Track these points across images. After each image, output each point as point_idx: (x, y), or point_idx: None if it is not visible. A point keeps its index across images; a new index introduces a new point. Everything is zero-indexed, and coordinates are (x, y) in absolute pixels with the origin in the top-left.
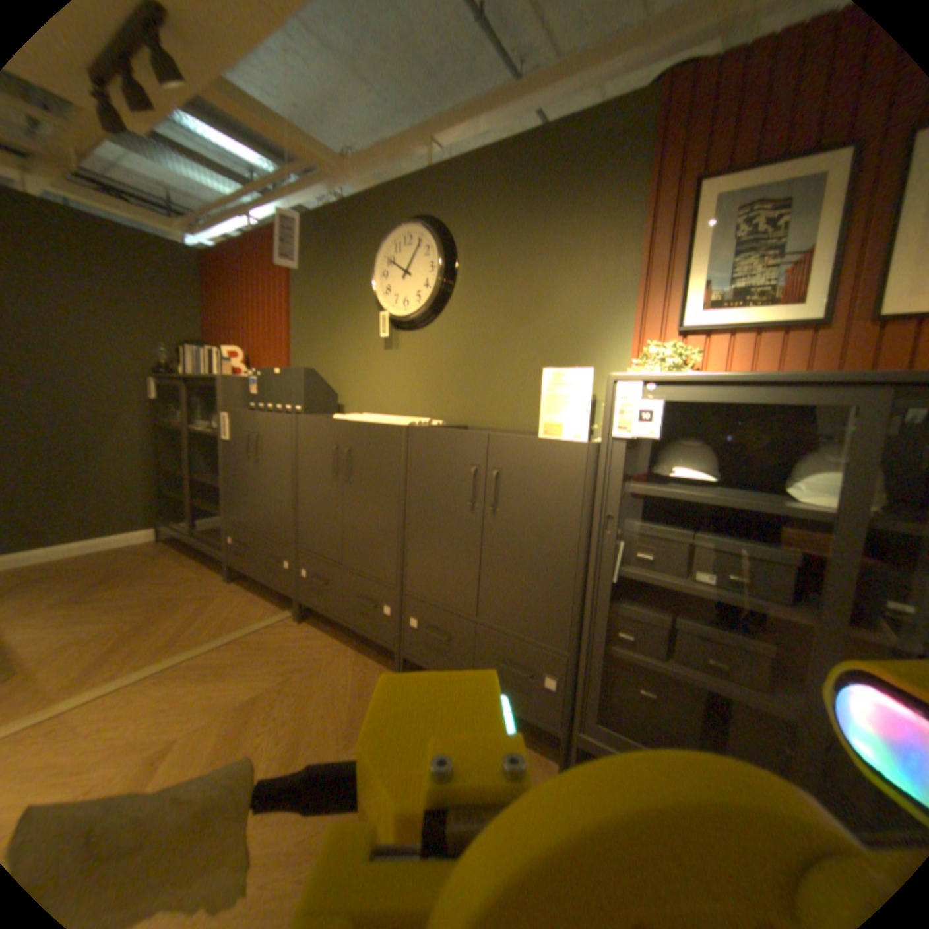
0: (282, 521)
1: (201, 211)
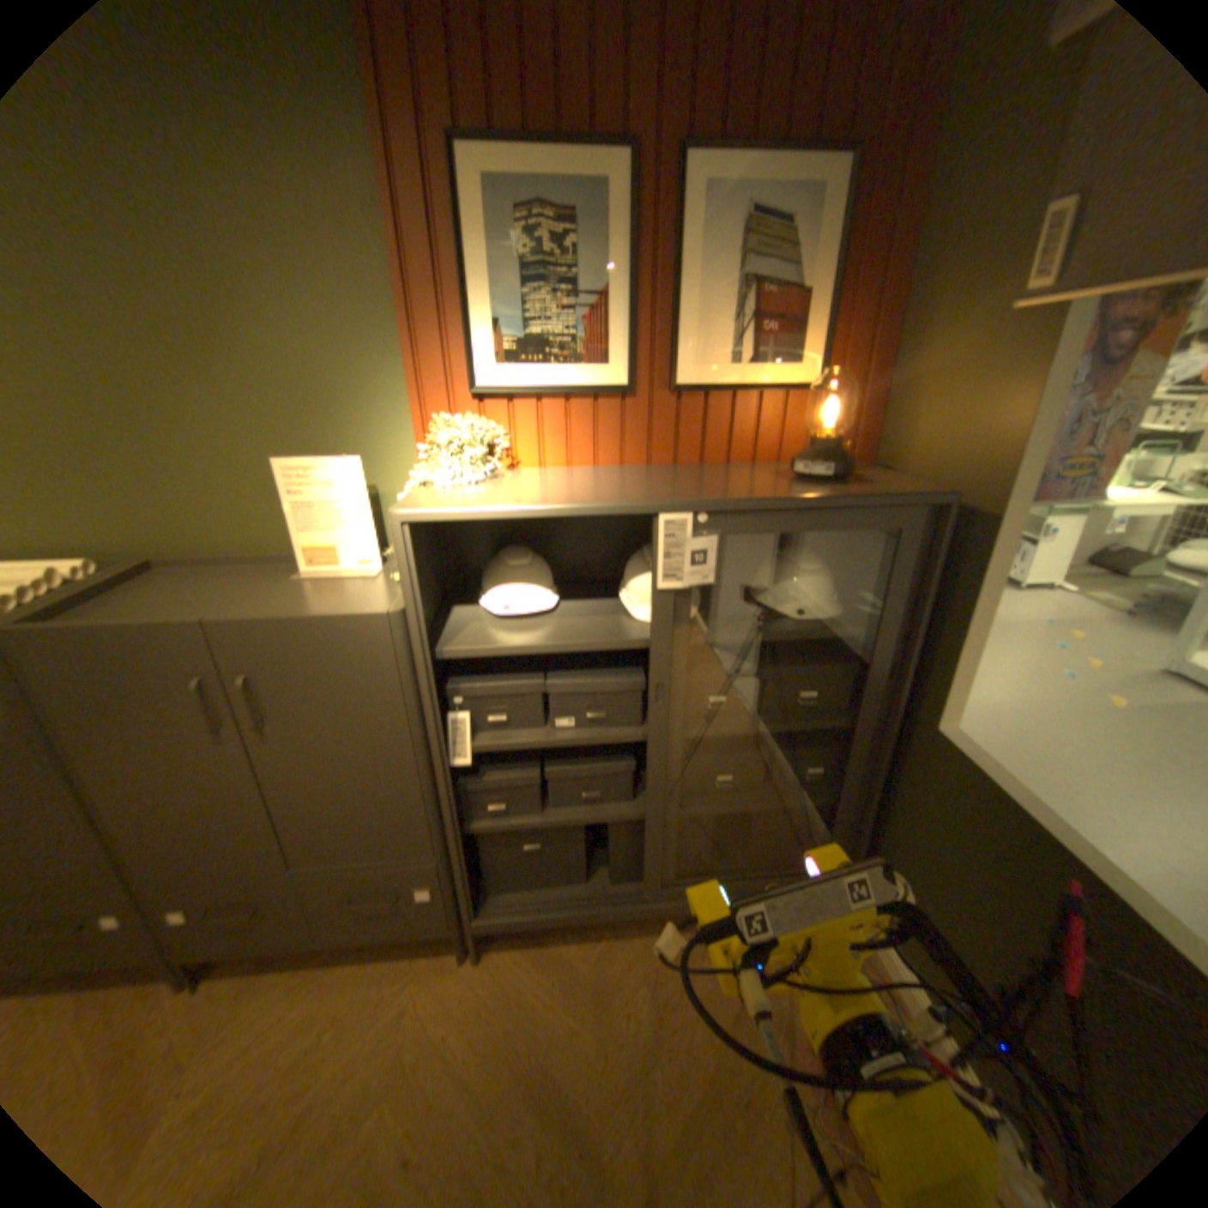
0: None
1: None
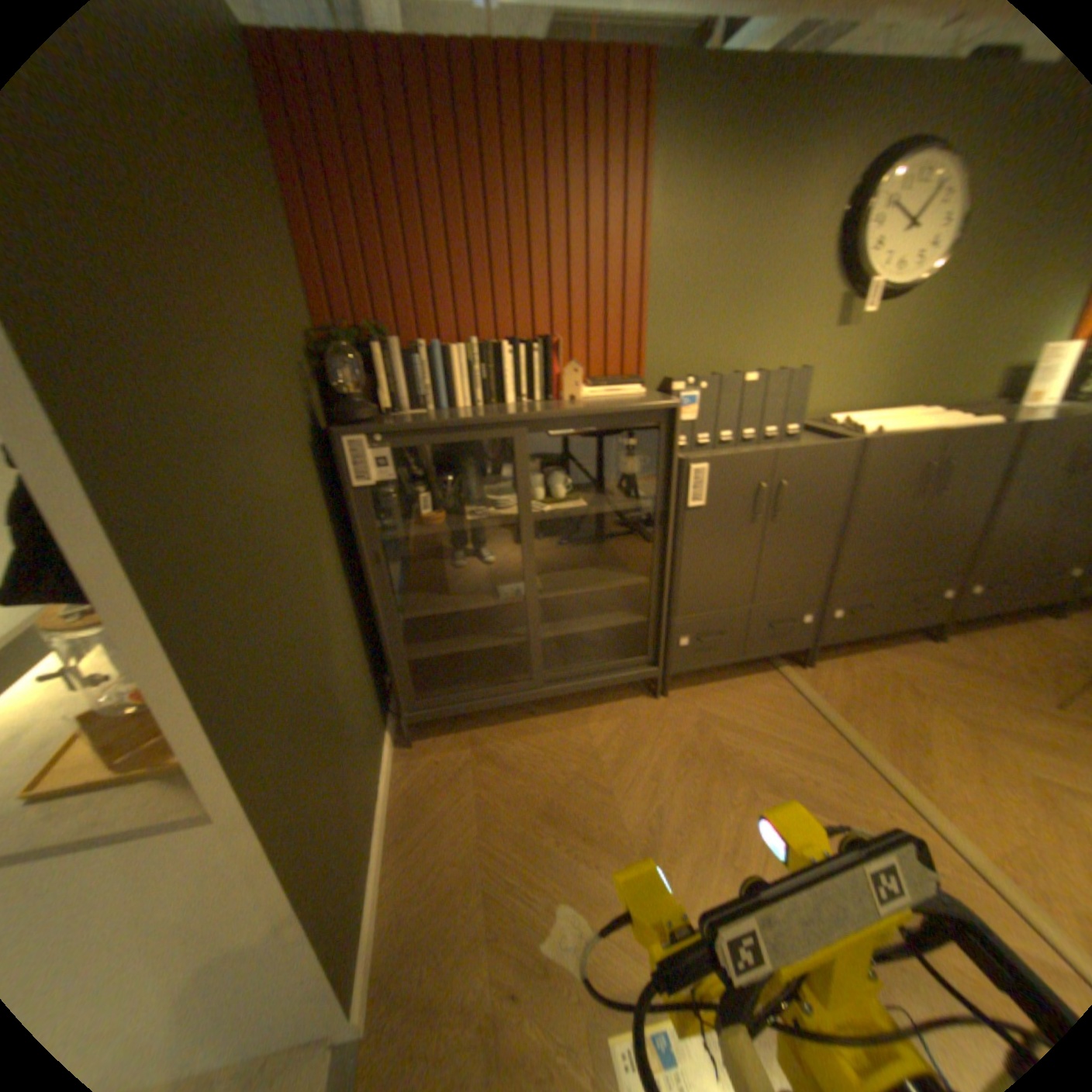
0: (810, 577)
1: None
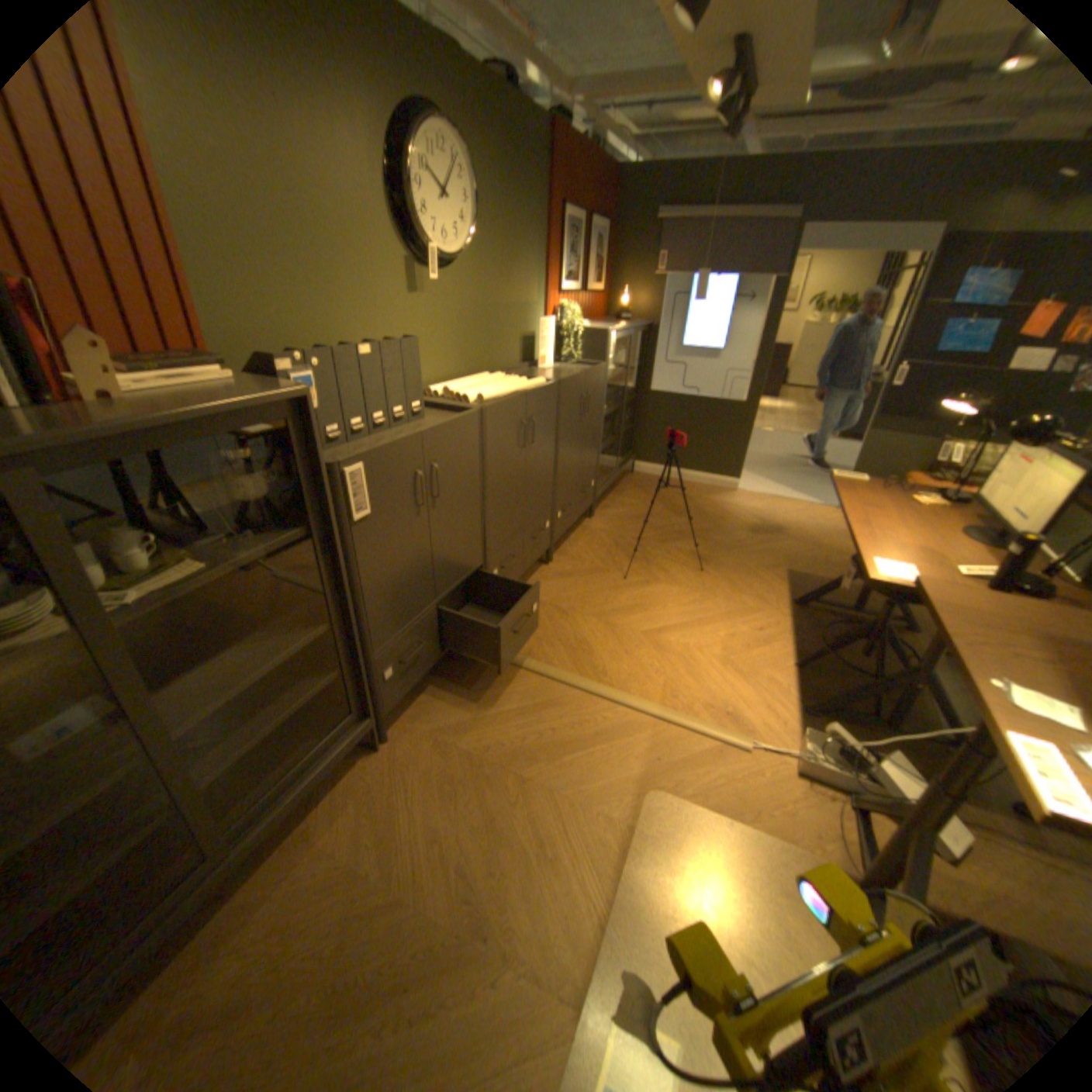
0: (471, 550)
1: None
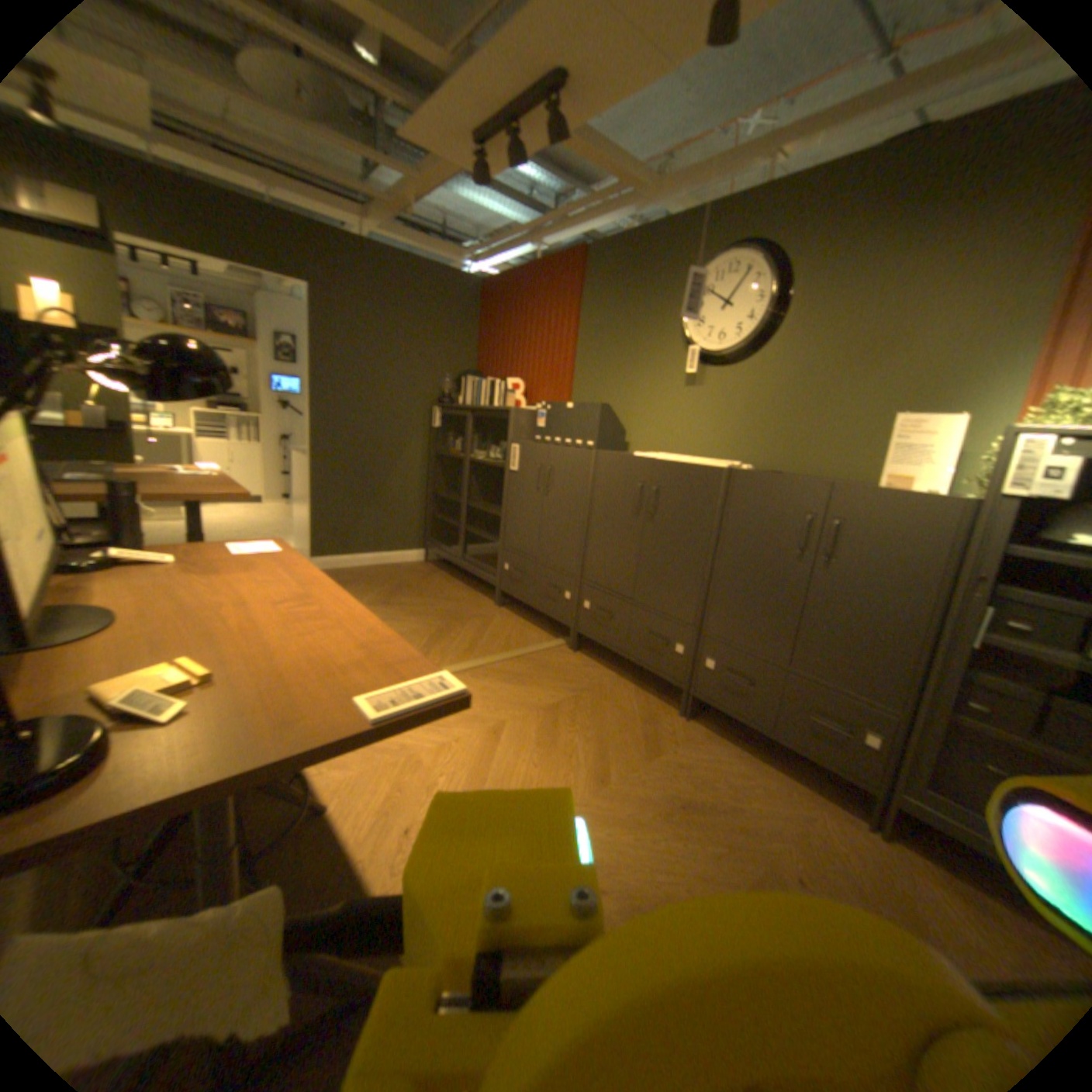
0: (567, 553)
1: (488, 239)
